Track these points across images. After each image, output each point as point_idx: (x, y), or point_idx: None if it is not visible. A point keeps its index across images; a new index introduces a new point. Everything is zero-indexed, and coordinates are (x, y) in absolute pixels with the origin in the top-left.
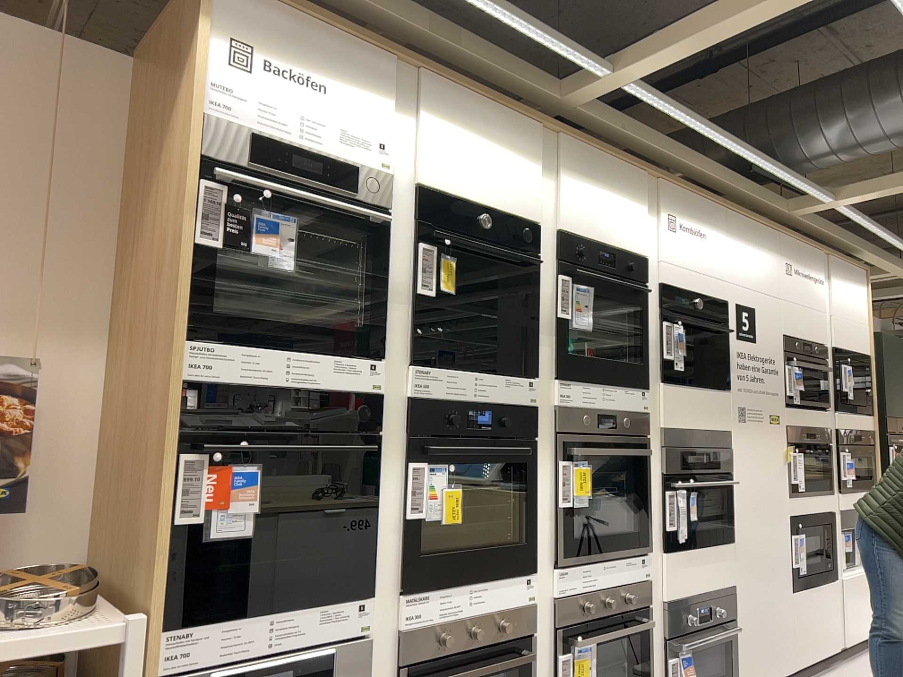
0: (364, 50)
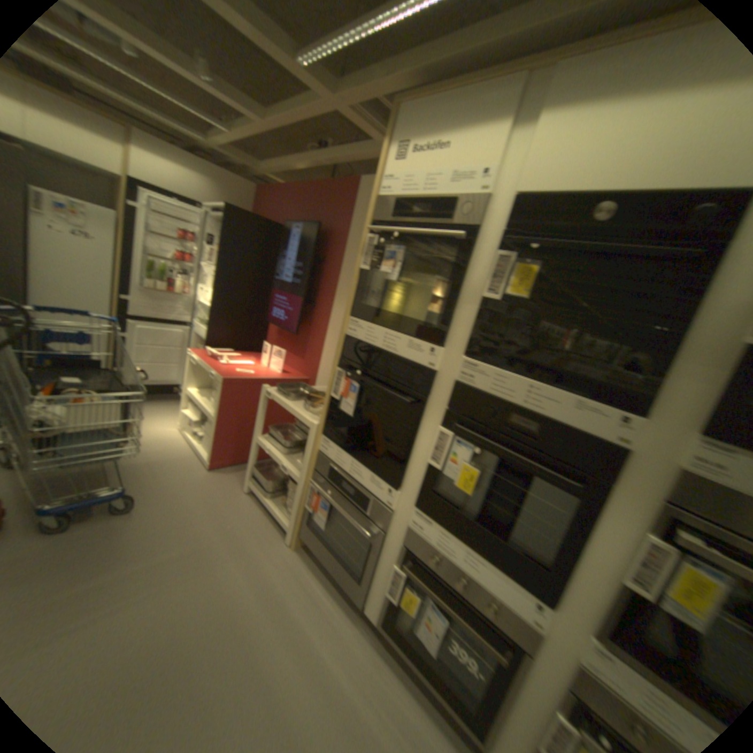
0: (486, 78)
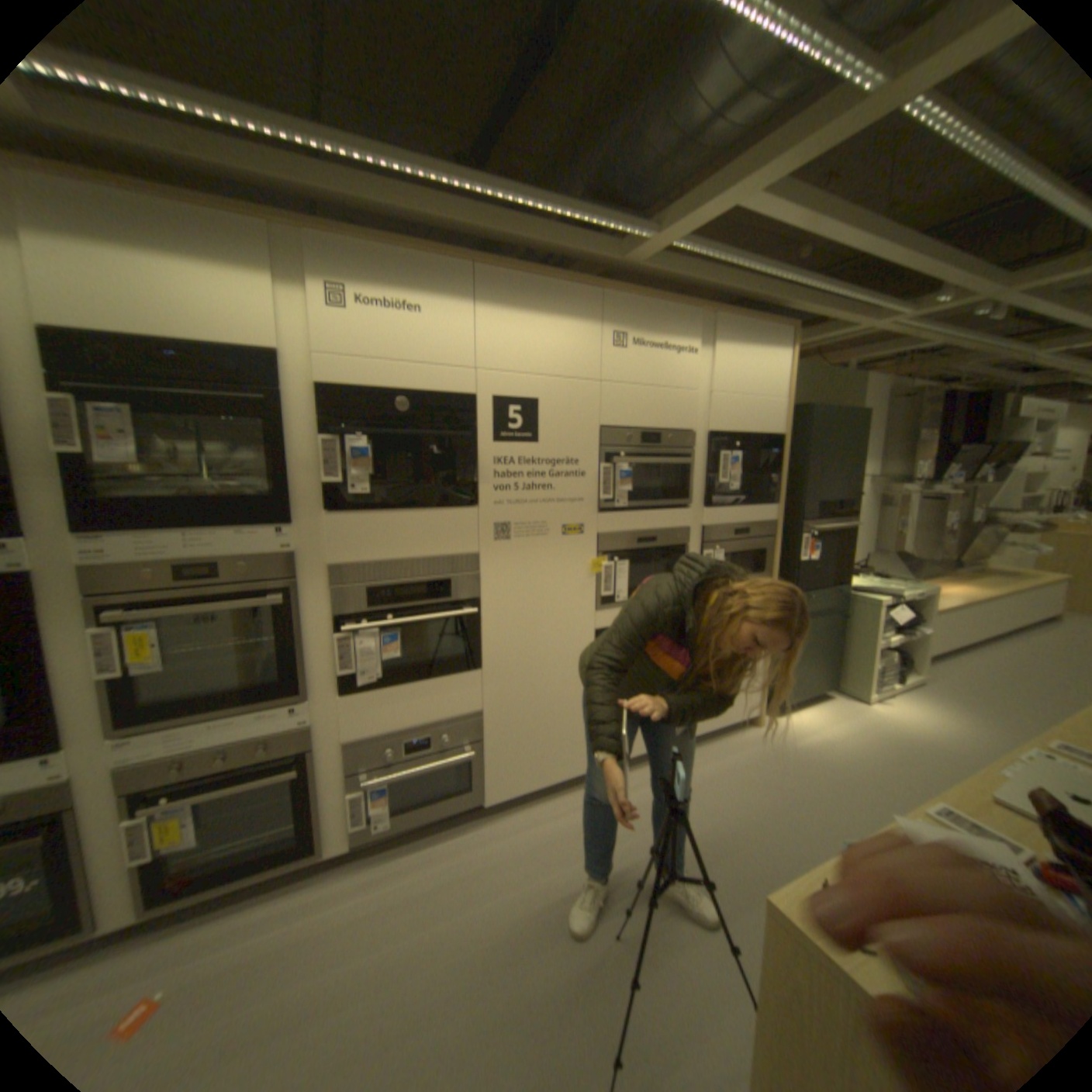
0: None
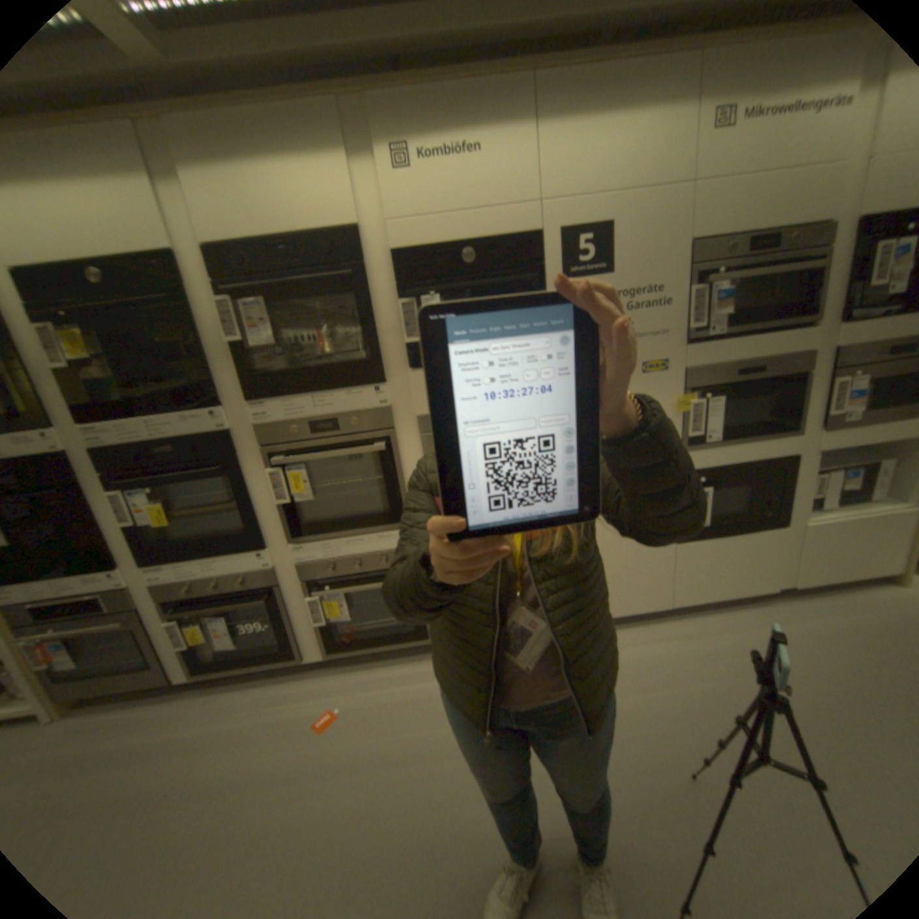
0: None
